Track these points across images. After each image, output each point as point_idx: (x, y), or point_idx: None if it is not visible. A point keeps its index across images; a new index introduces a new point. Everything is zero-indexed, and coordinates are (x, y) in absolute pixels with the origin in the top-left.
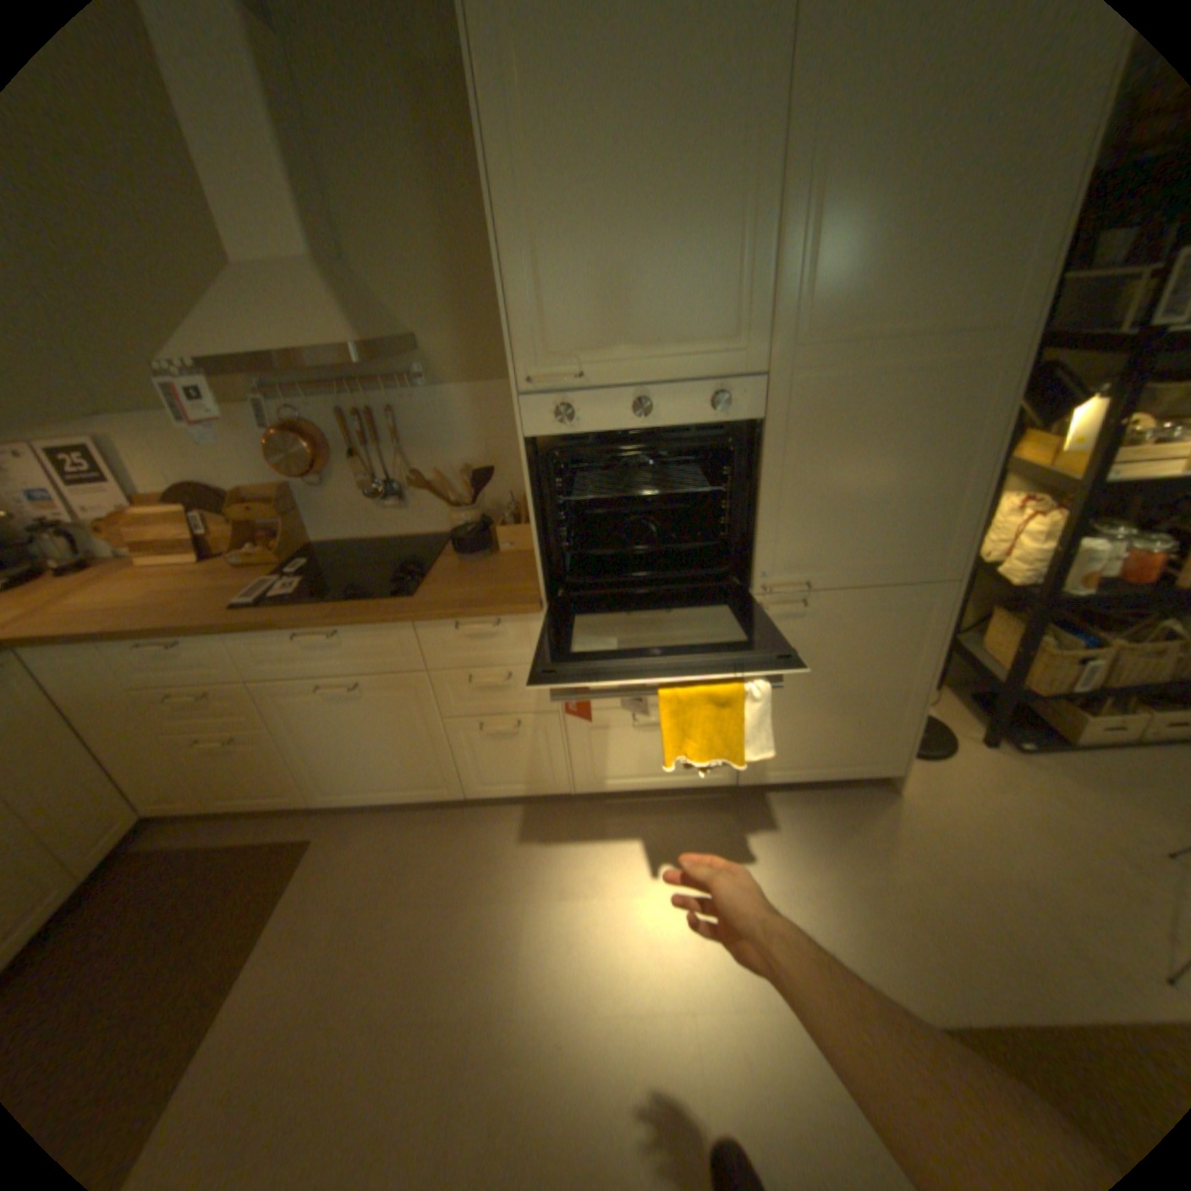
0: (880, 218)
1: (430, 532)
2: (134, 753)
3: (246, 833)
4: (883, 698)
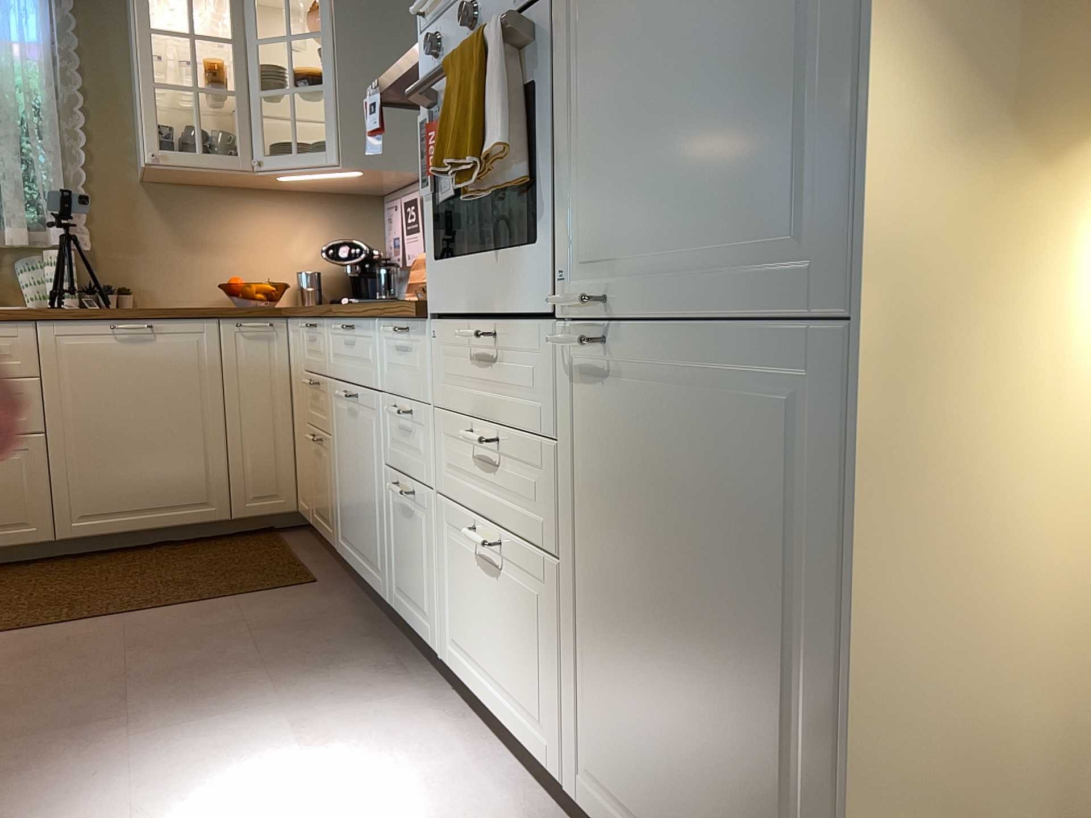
0: None
1: None
2: (300, 437)
3: (315, 559)
4: (761, 697)
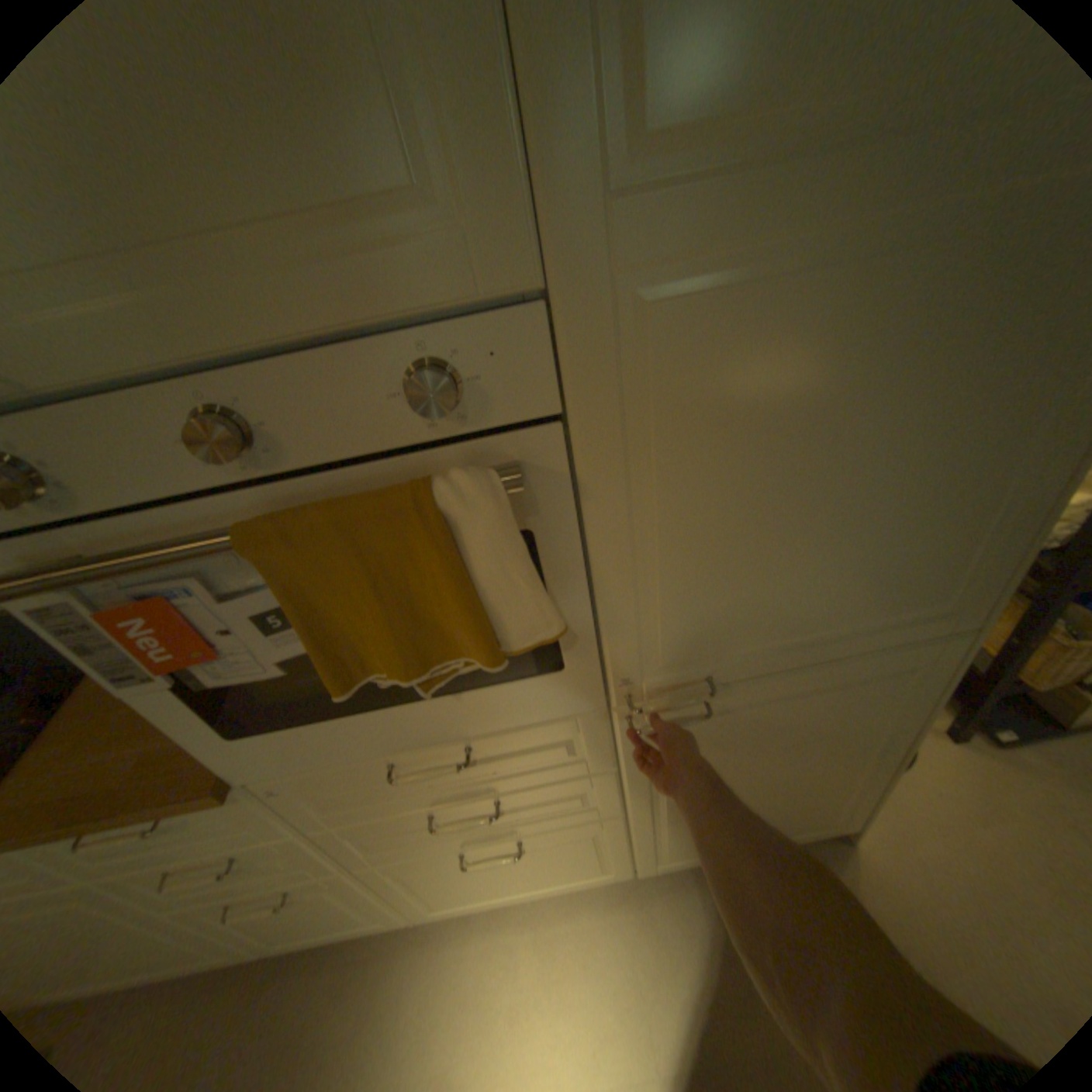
0: None
1: None
2: None
3: None
4: (837, 776)
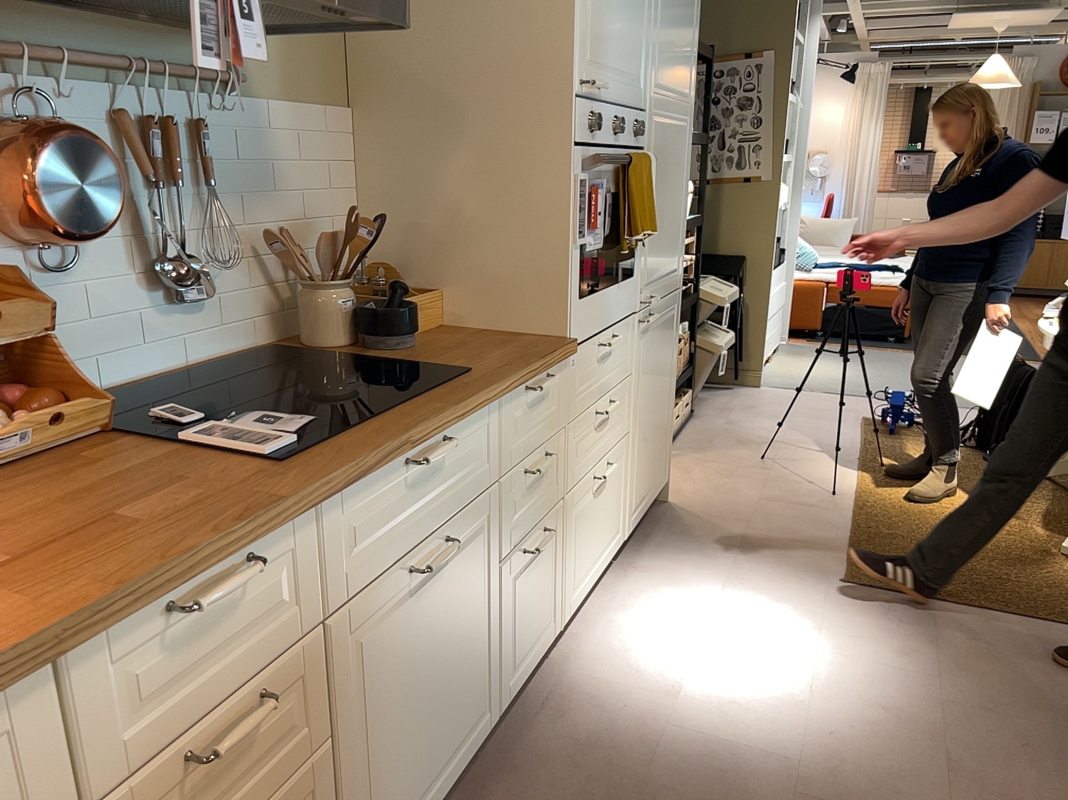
0: (672, 20)
1: (232, 351)
2: None
3: None
4: (666, 401)
